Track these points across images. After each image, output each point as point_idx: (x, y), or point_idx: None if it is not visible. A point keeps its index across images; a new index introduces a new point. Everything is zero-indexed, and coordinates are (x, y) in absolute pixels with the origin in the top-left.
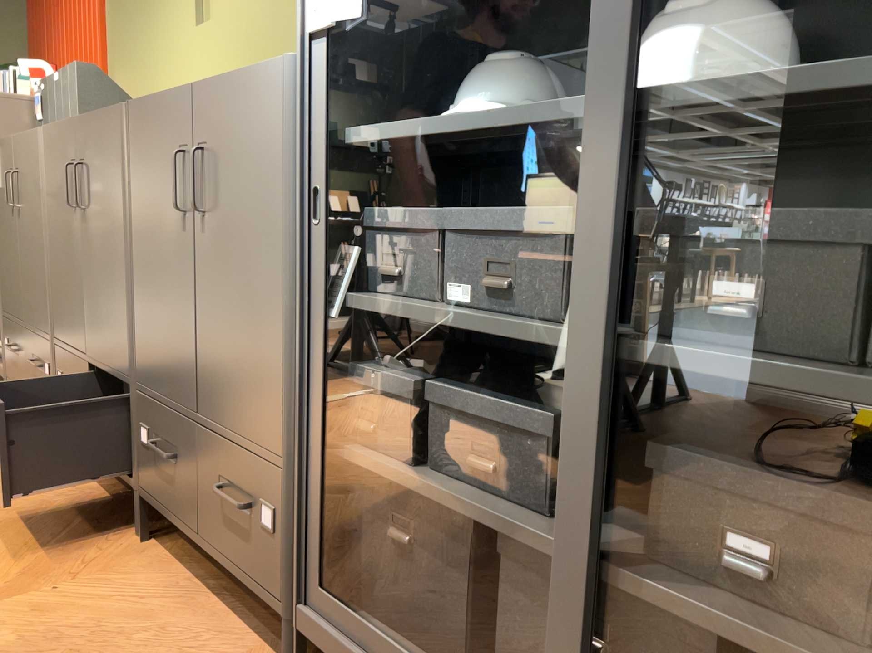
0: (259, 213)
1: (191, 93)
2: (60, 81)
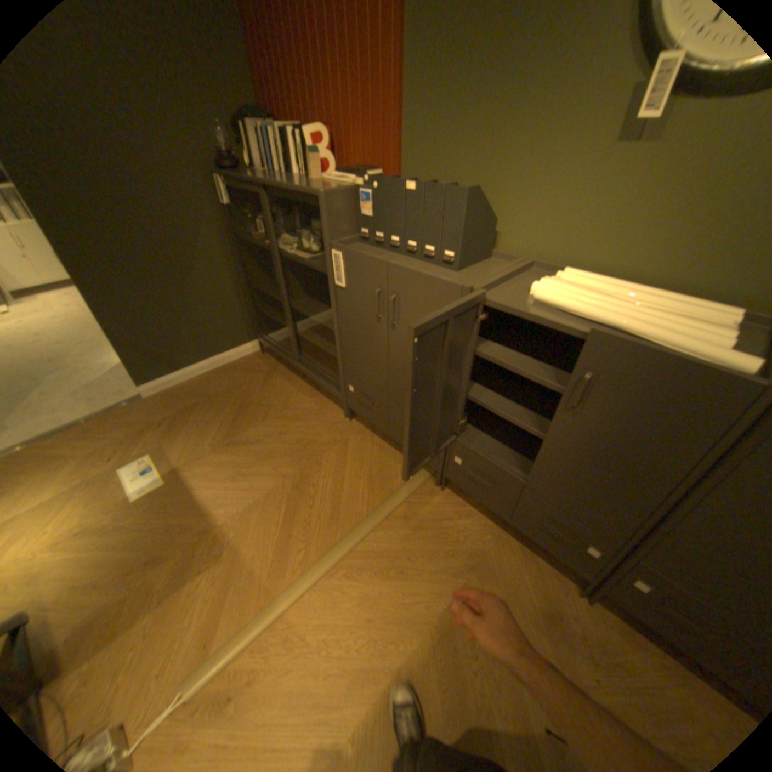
0: None
1: None
2: (420, 192)
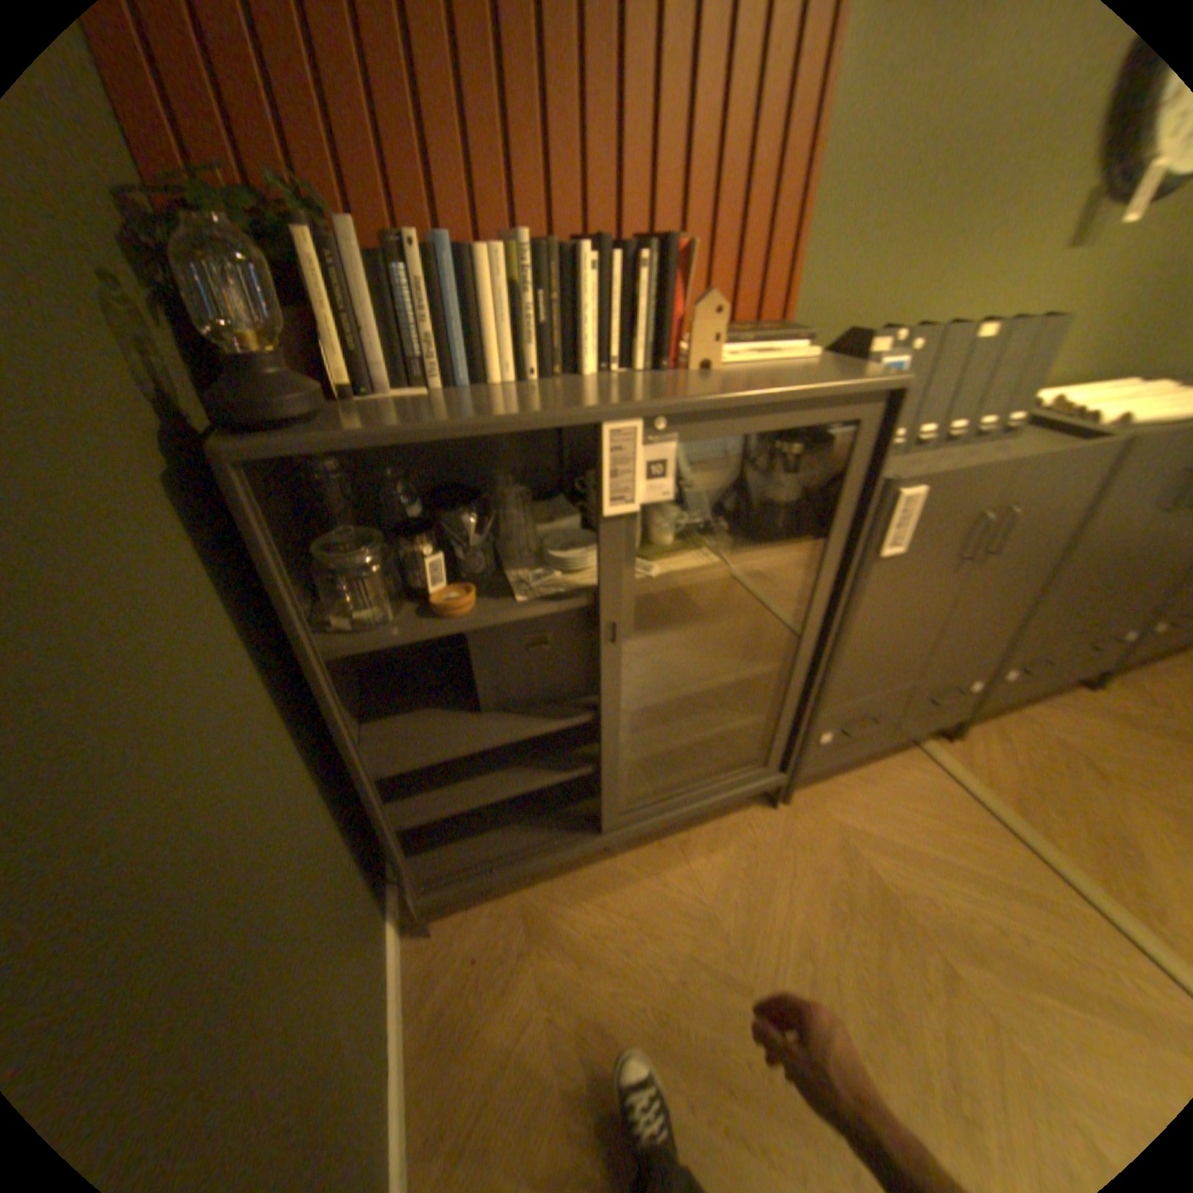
0: None
1: None
2: (1001, 336)
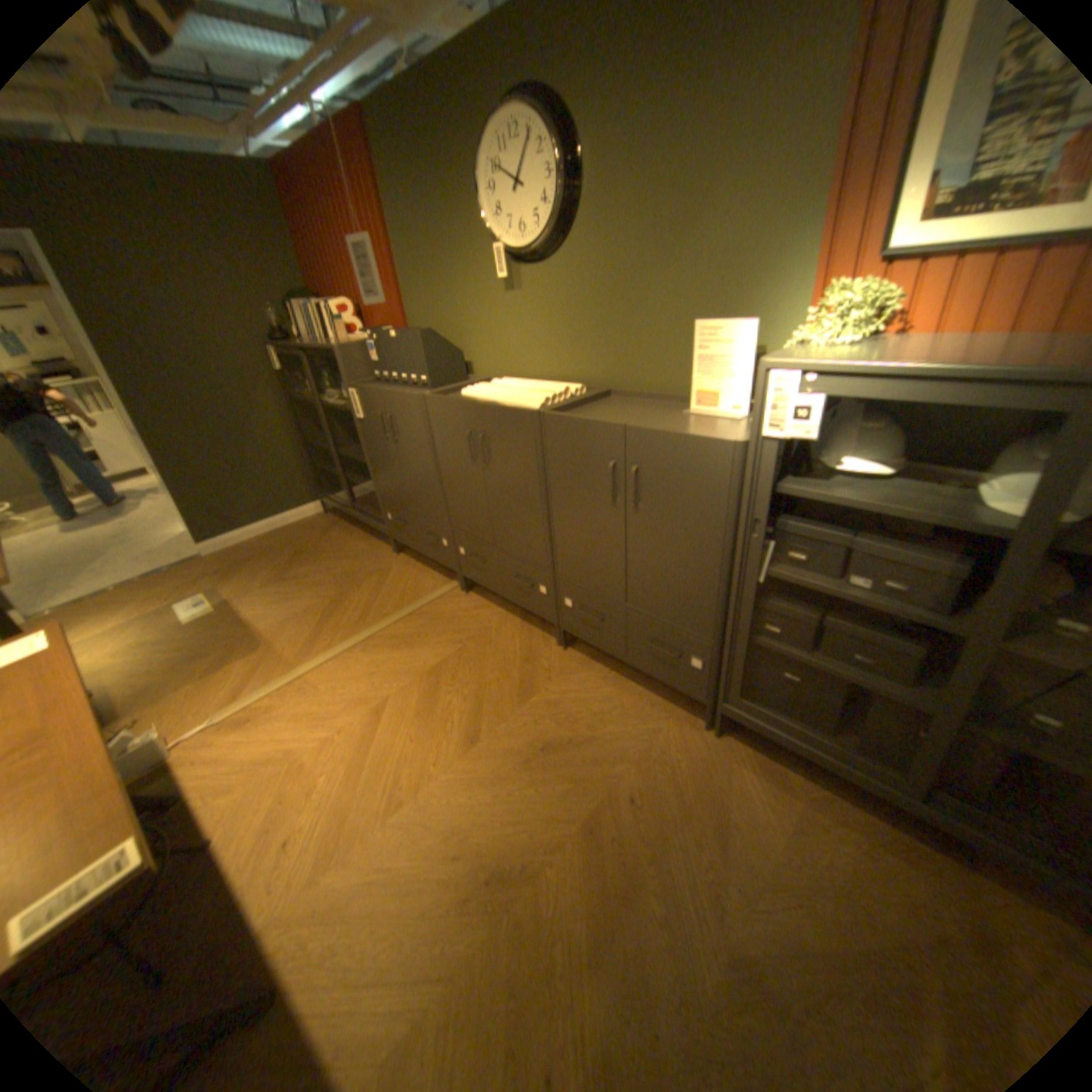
0: (700, 520)
1: (623, 430)
2: (398, 337)
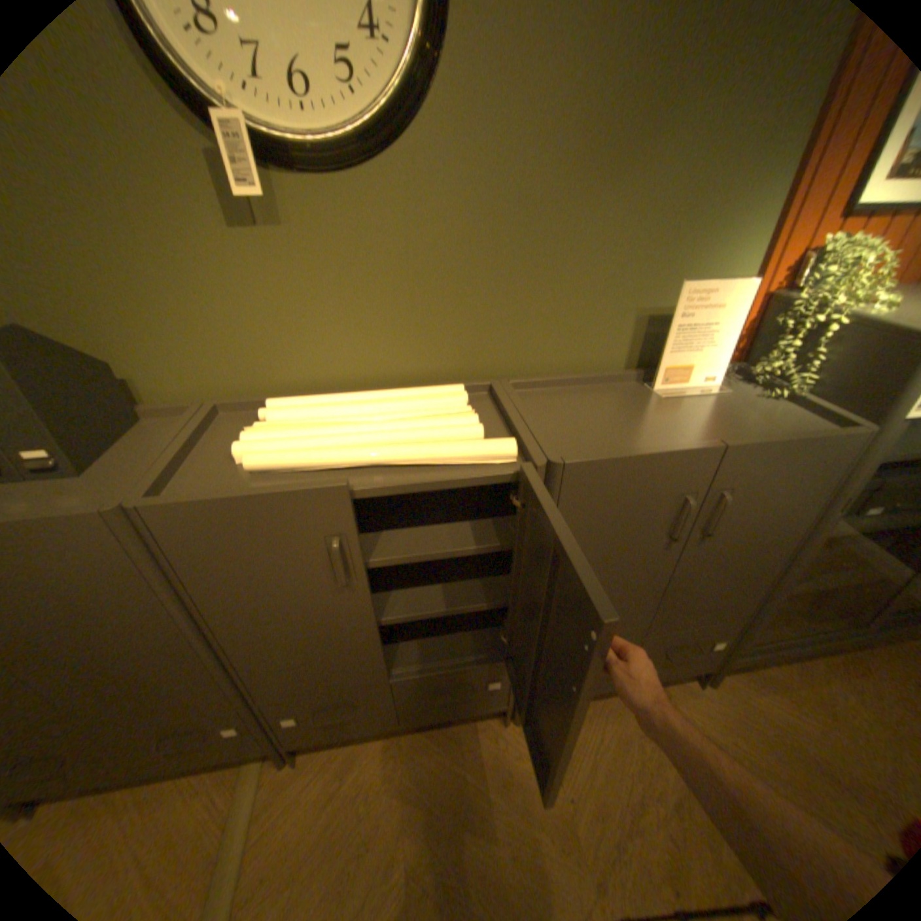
0: (790, 521)
1: (723, 452)
2: None
